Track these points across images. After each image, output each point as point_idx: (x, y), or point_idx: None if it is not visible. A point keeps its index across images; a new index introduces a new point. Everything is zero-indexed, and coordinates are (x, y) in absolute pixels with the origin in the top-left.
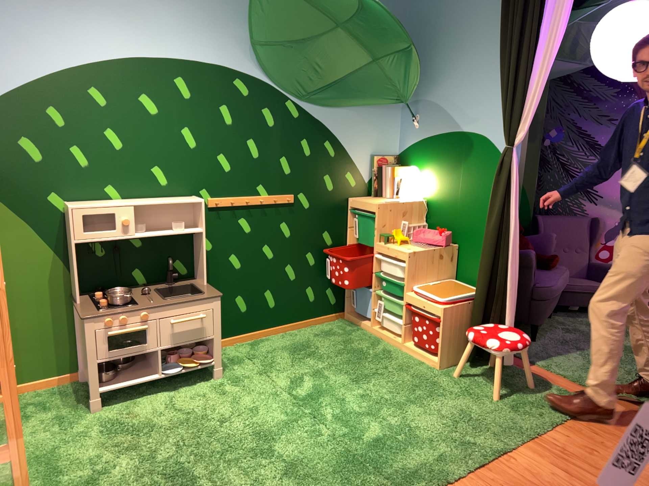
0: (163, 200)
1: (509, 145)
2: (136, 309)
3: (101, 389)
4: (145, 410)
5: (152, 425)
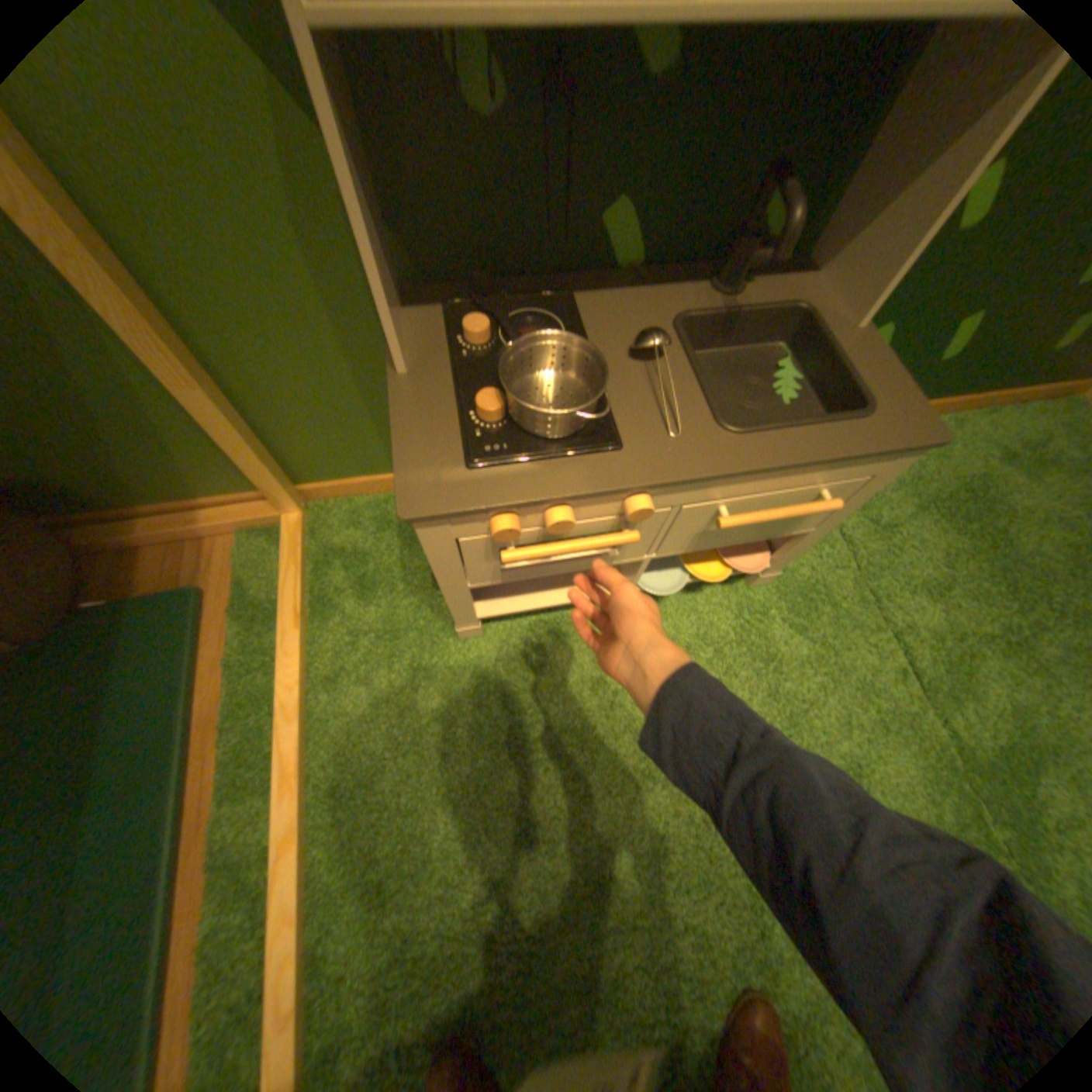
0: None
1: None
2: (614, 488)
3: (484, 607)
4: (581, 663)
5: (595, 740)
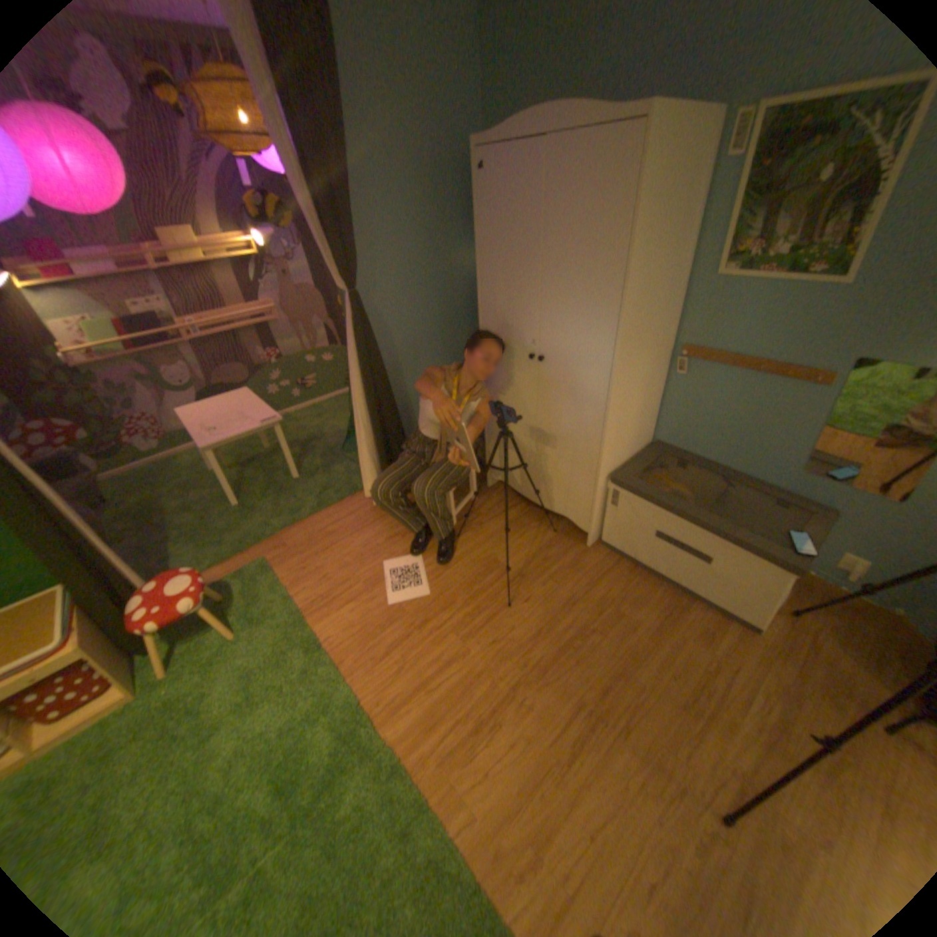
0: None
1: None
2: None
3: None
4: None
5: None
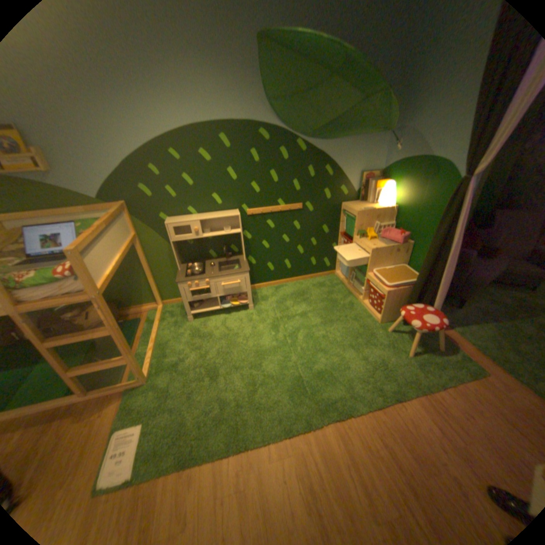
0: (217, 216)
1: (470, 172)
2: (202, 278)
3: (192, 312)
4: (212, 324)
5: (212, 335)
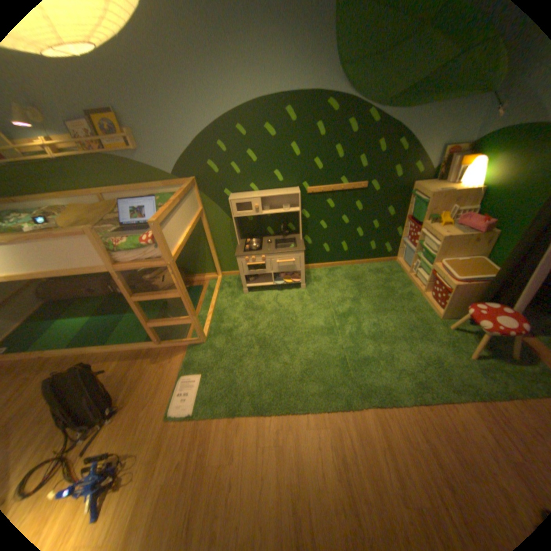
0: (276, 193)
1: None
2: (258, 254)
3: (247, 285)
4: (264, 299)
5: (263, 308)
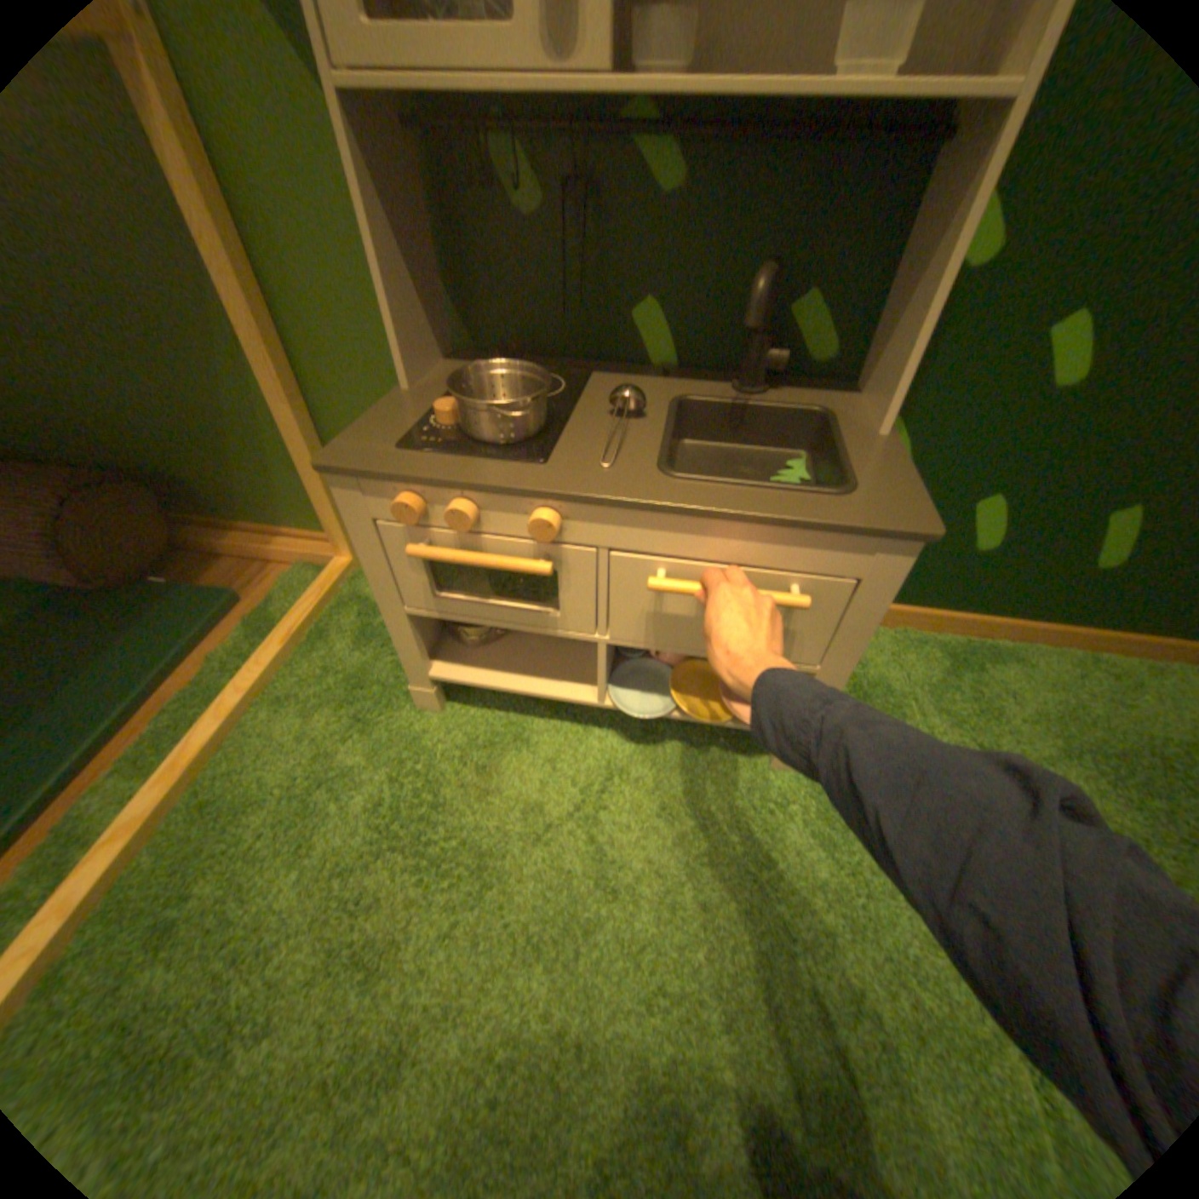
0: None
1: None
2: (514, 488)
3: (441, 669)
4: (527, 781)
5: (495, 874)
